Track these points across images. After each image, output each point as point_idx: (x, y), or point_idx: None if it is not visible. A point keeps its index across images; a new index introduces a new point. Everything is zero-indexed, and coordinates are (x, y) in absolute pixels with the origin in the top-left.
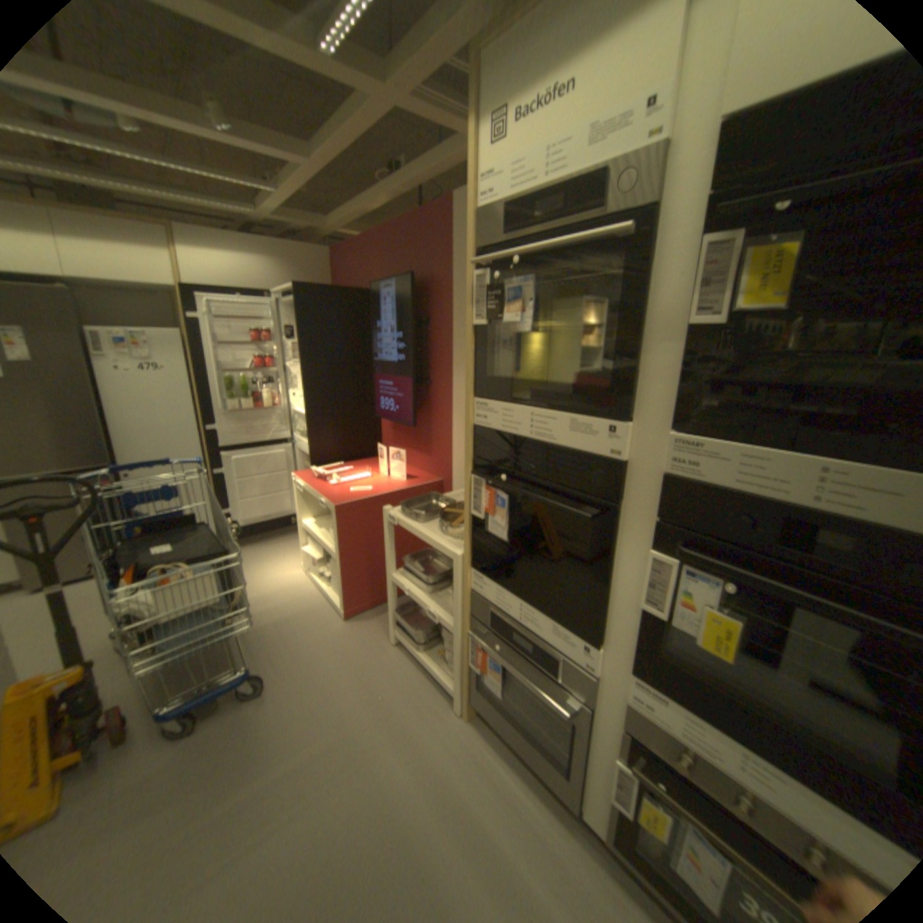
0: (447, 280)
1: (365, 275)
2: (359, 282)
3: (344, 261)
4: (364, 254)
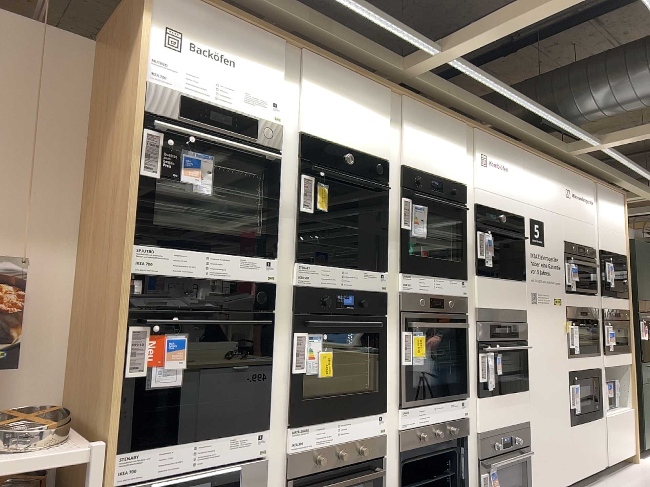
0: None
1: None
2: None
3: None
4: None
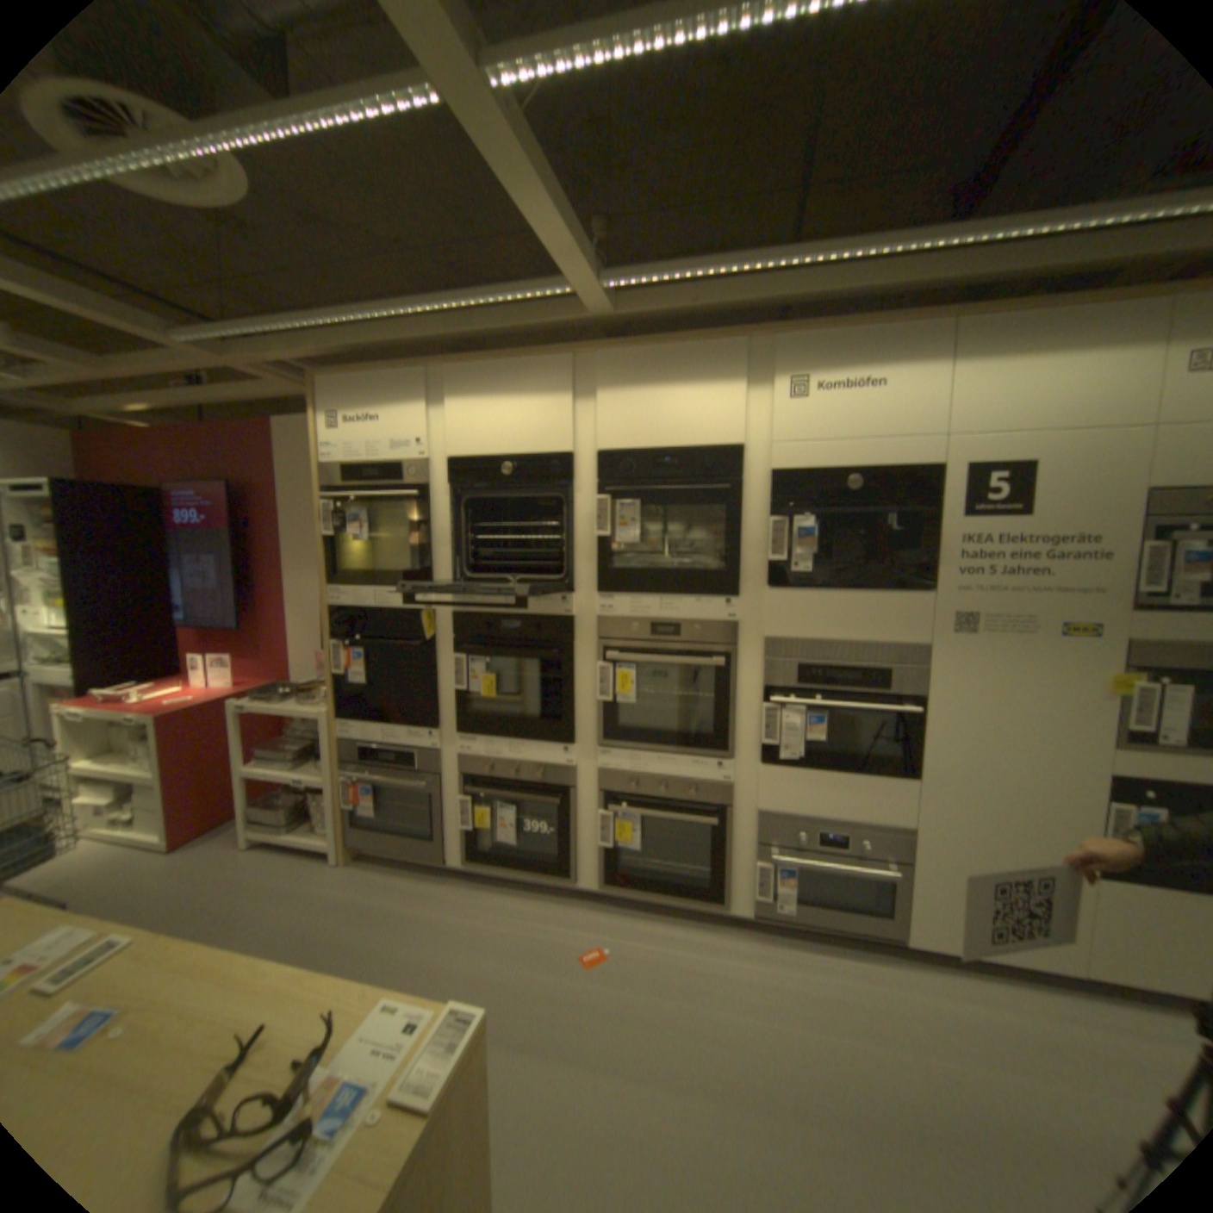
0: (269, 491)
1: (145, 473)
2: (134, 480)
3: (105, 453)
4: (142, 451)
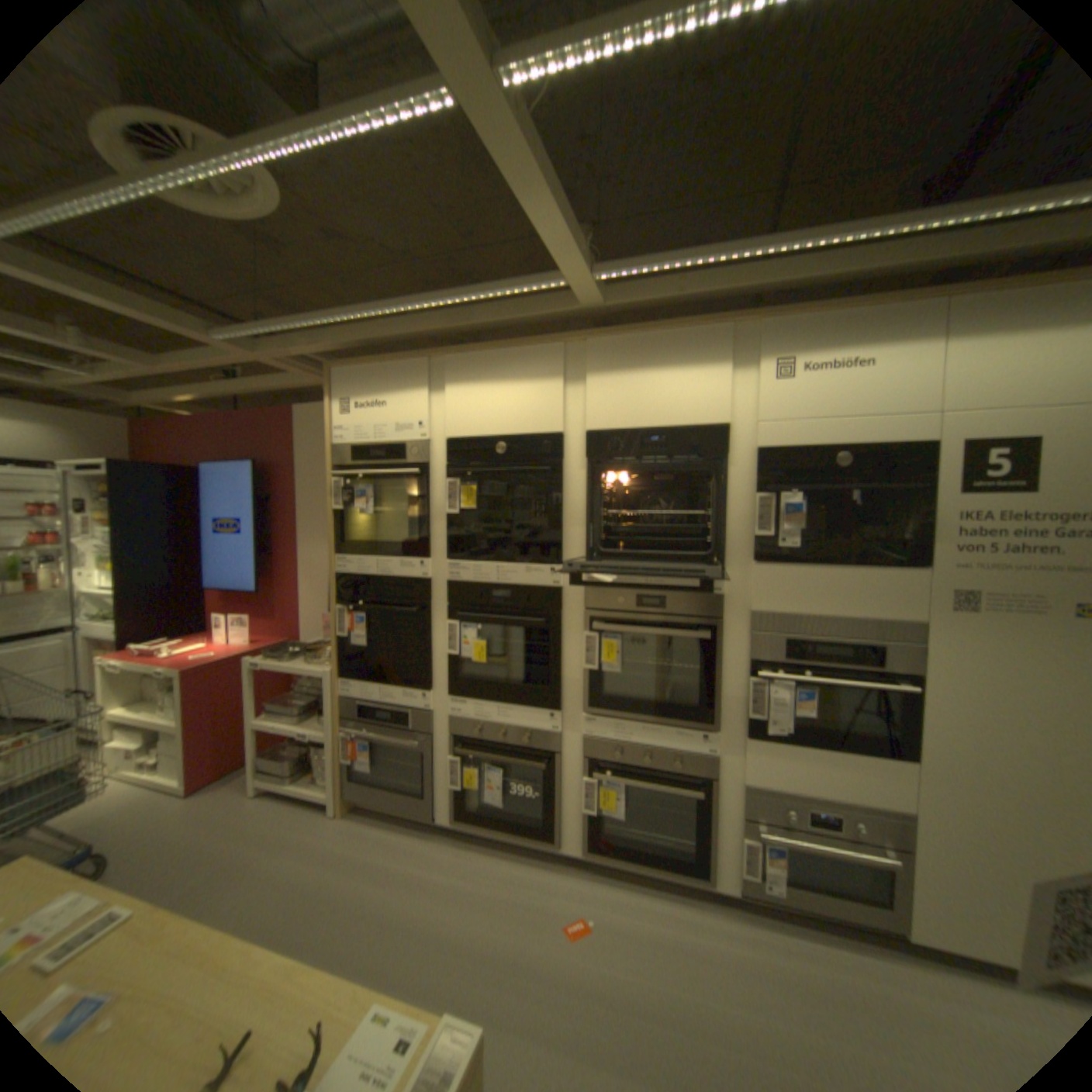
0: (290, 469)
1: (187, 454)
2: (178, 460)
3: (155, 437)
4: (186, 435)
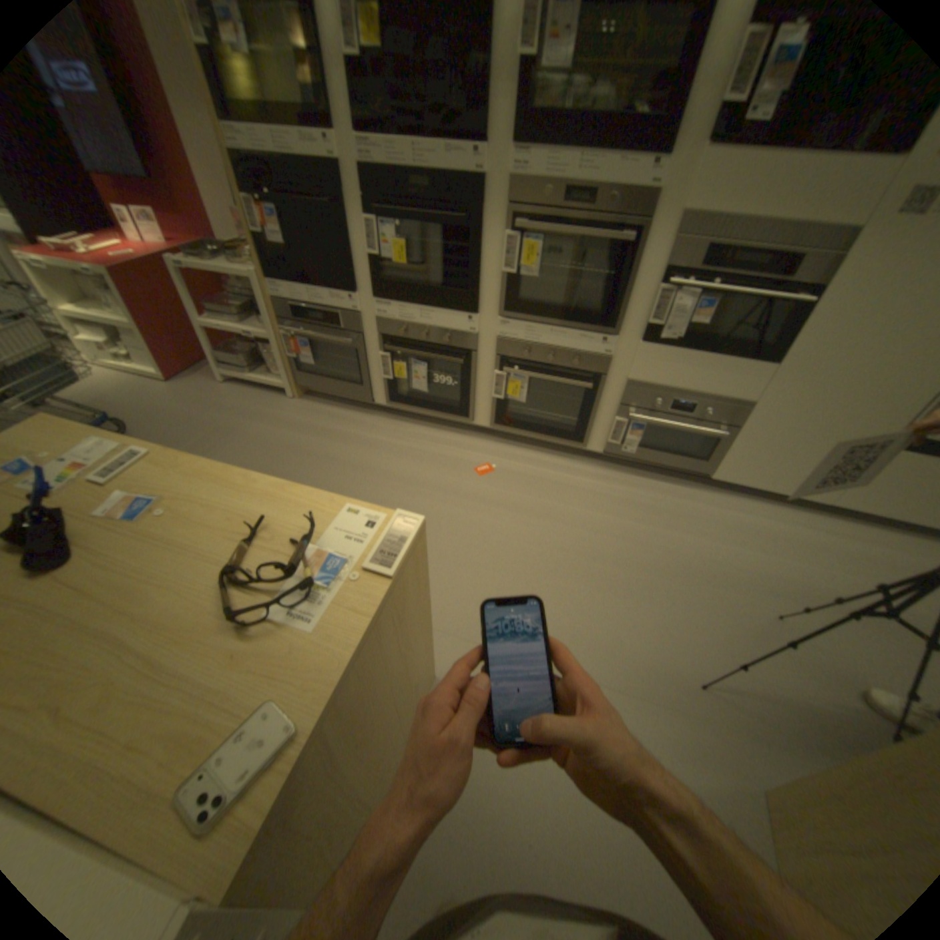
0: None
1: None
2: None
3: None
4: None
